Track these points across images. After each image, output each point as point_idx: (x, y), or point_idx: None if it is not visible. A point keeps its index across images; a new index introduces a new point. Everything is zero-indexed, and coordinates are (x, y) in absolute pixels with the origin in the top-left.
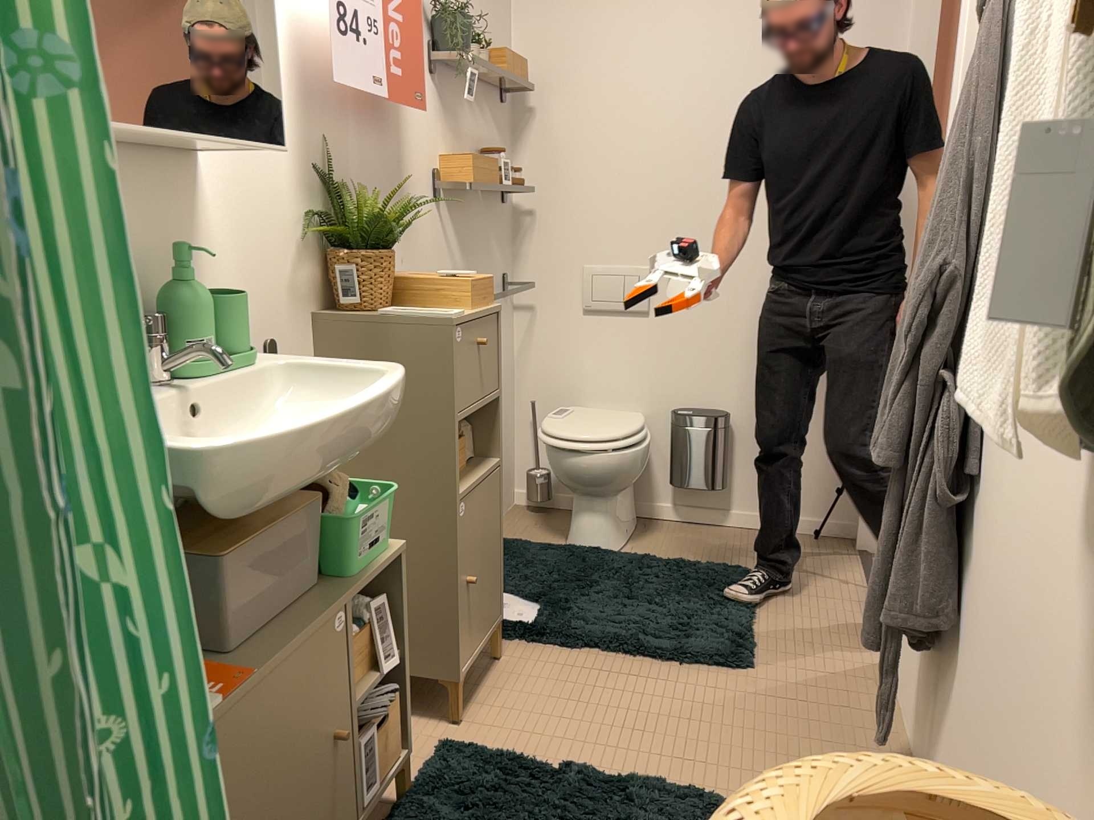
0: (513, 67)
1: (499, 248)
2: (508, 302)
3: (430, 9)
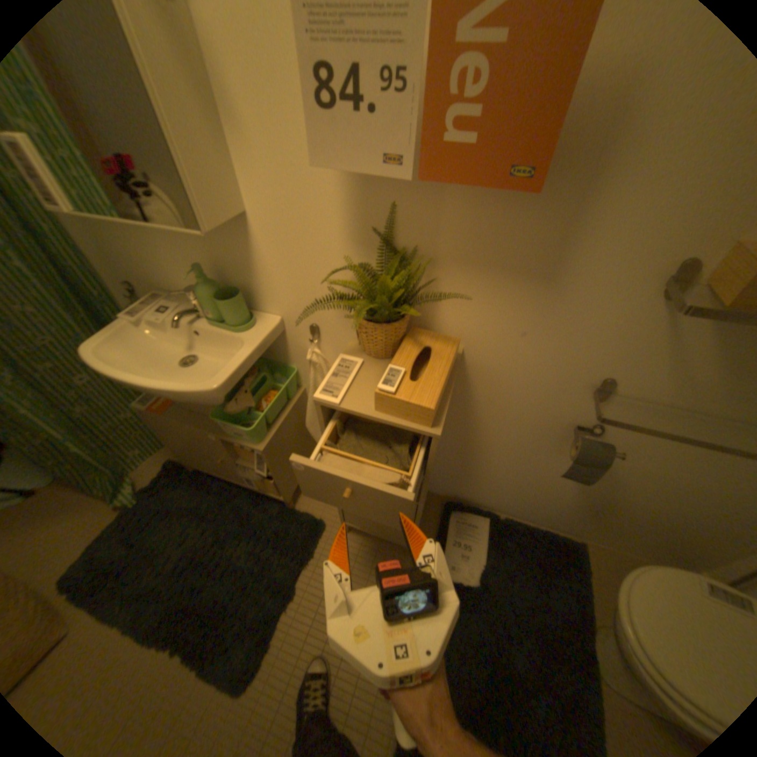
0: None
1: None
2: None
3: None
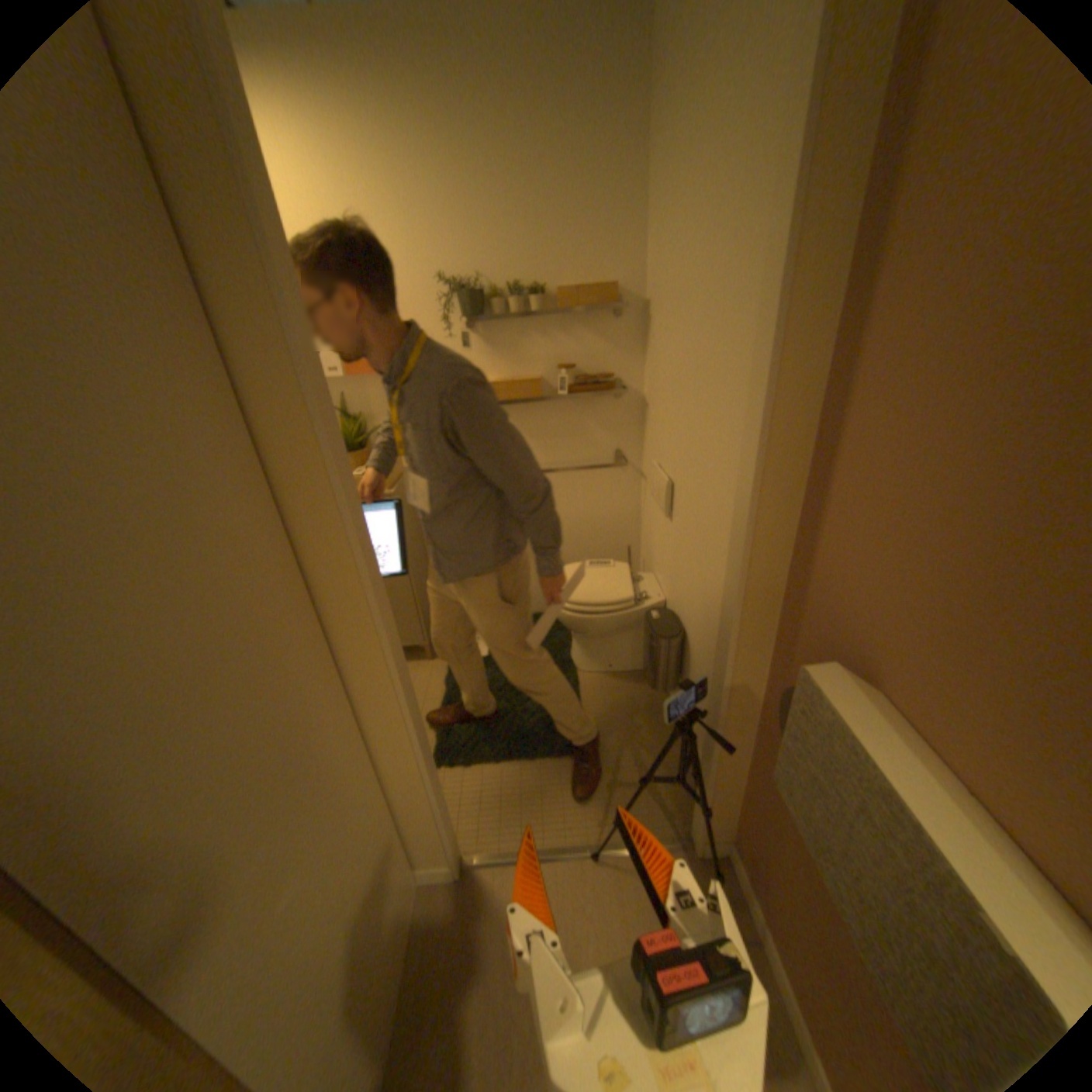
0: (573, 292)
1: (602, 430)
2: (625, 469)
3: (454, 282)
